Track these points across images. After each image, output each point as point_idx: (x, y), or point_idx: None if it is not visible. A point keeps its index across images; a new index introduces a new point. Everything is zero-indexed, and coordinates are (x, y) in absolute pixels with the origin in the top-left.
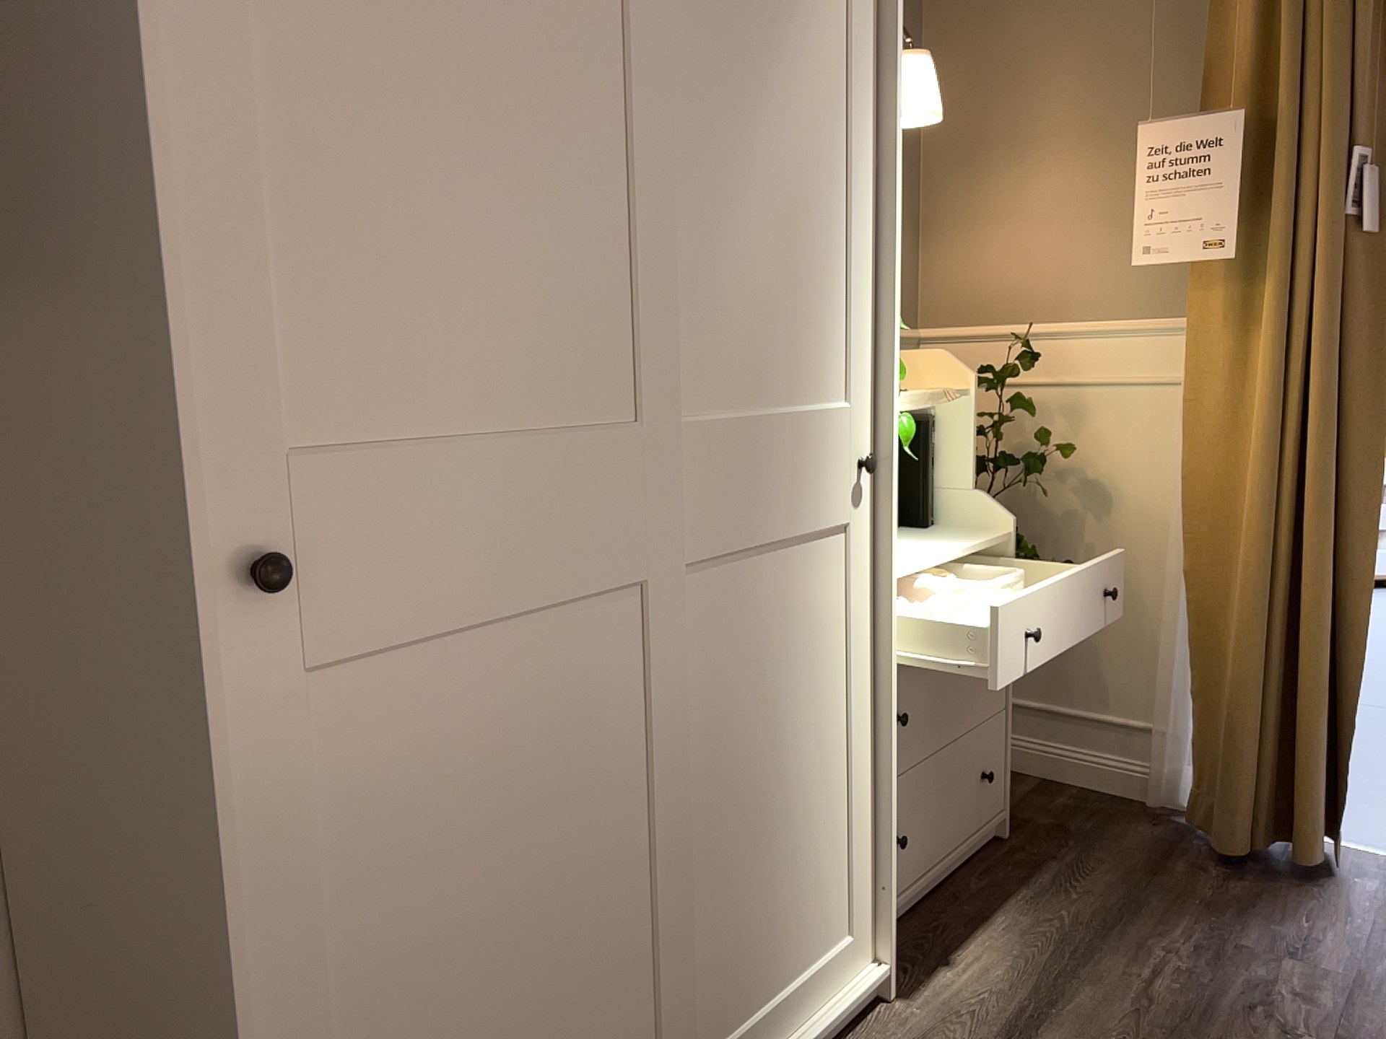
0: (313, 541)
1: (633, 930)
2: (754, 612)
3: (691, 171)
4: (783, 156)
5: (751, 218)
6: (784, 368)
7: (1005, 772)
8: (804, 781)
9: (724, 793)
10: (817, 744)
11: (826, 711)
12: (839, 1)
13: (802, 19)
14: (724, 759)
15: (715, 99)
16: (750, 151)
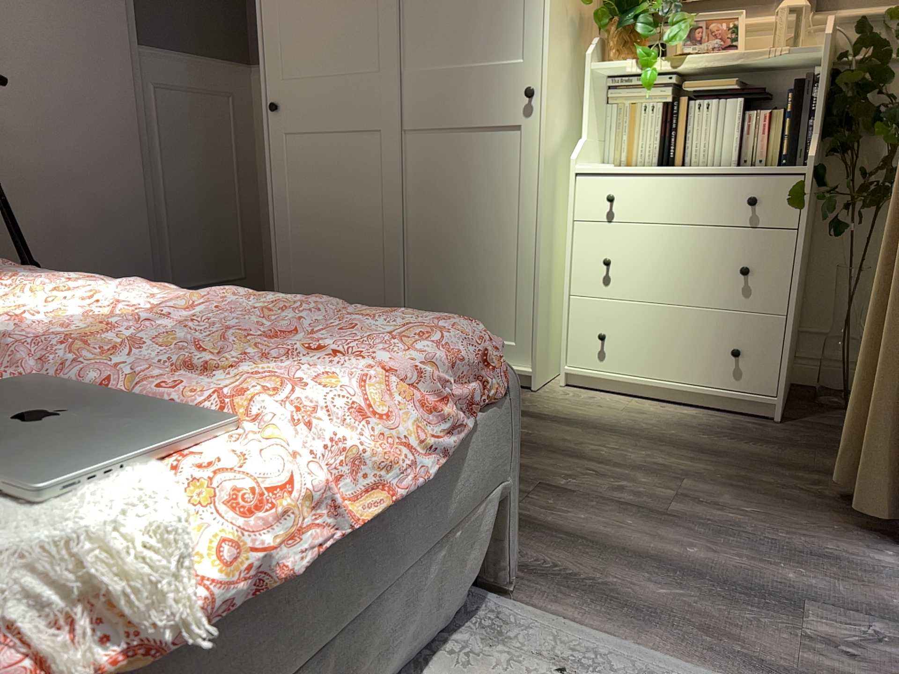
0: (285, 104)
1: (375, 253)
2: (448, 158)
3: None
4: None
5: None
6: (470, 47)
7: (779, 367)
8: (481, 247)
9: (430, 229)
10: (492, 233)
11: (499, 219)
12: None
13: None
14: (430, 215)
15: None
16: None
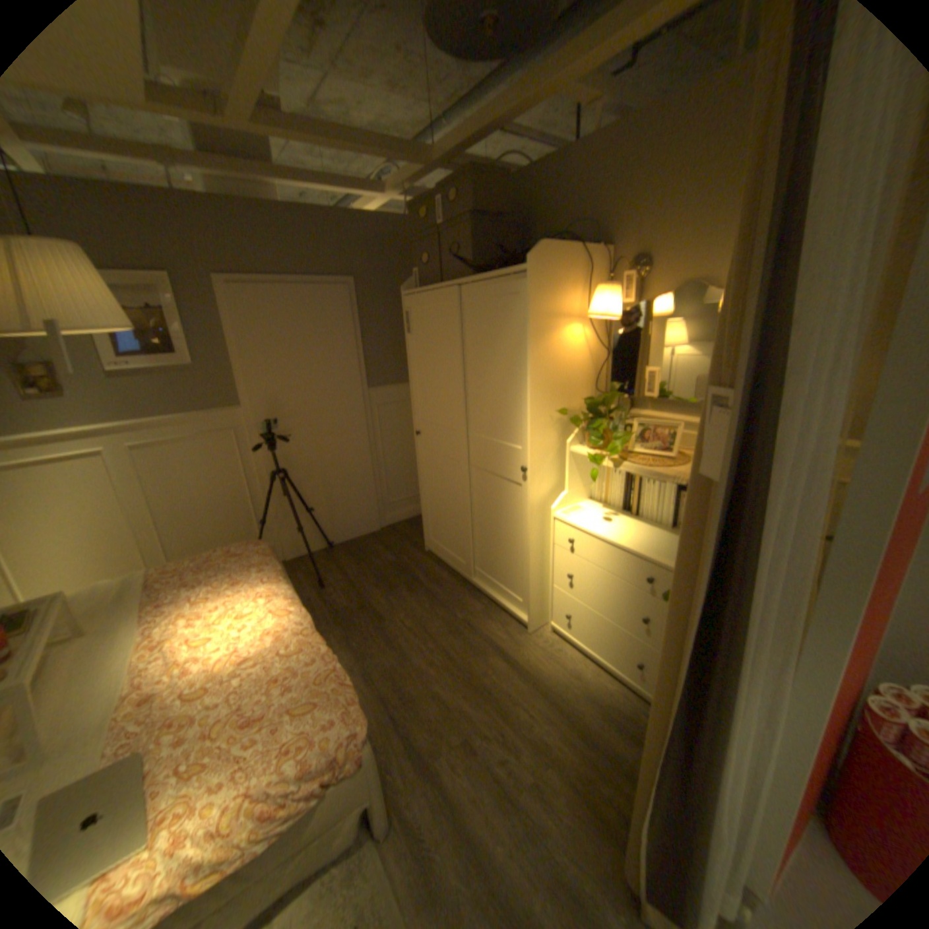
0: (423, 434)
1: (460, 525)
2: (490, 488)
3: (473, 382)
4: (496, 375)
5: (488, 392)
6: (498, 432)
7: None
8: (506, 543)
9: (483, 522)
10: (510, 538)
11: (513, 532)
12: (517, 322)
13: (502, 334)
14: (483, 515)
15: (478, 364)
16: (487, 375)
